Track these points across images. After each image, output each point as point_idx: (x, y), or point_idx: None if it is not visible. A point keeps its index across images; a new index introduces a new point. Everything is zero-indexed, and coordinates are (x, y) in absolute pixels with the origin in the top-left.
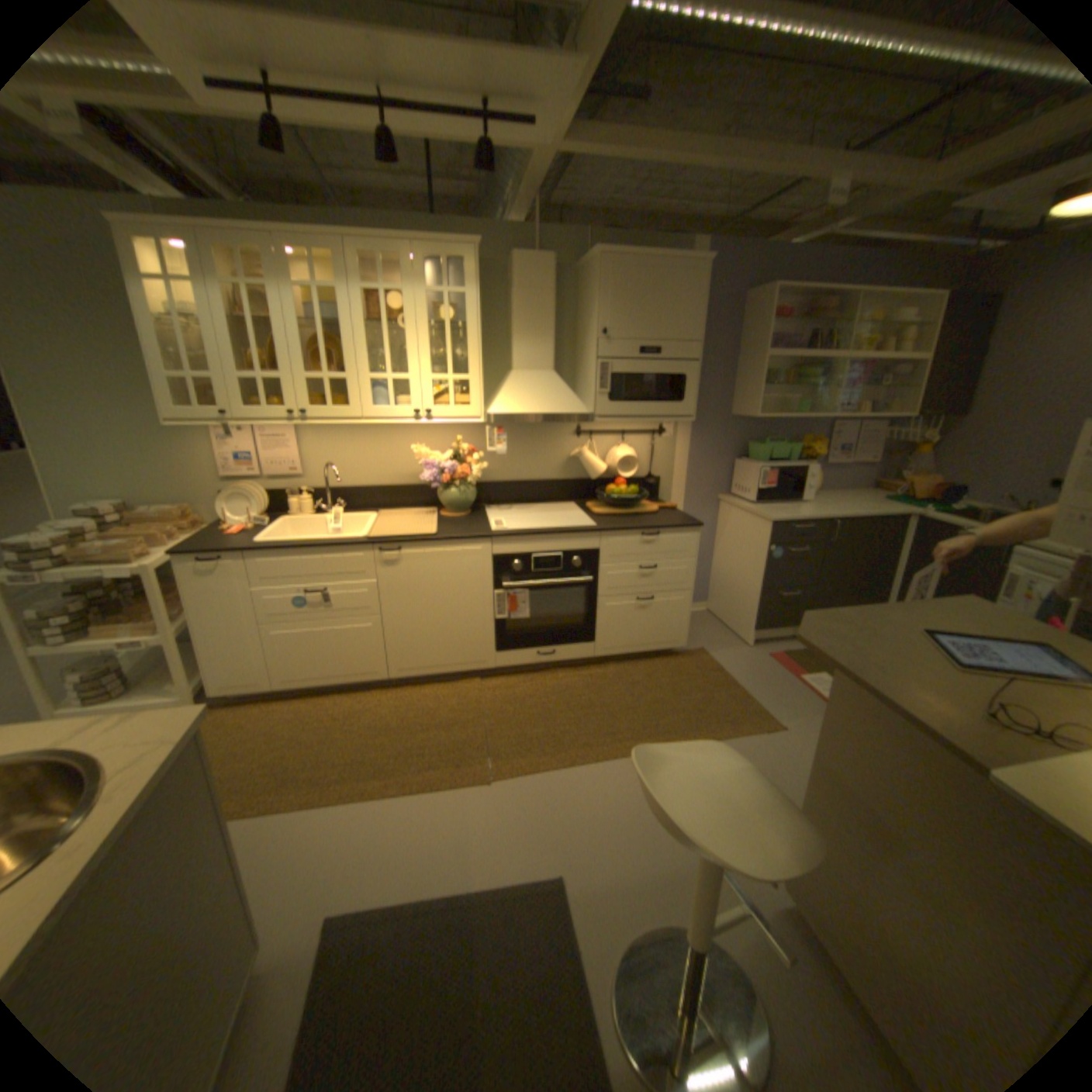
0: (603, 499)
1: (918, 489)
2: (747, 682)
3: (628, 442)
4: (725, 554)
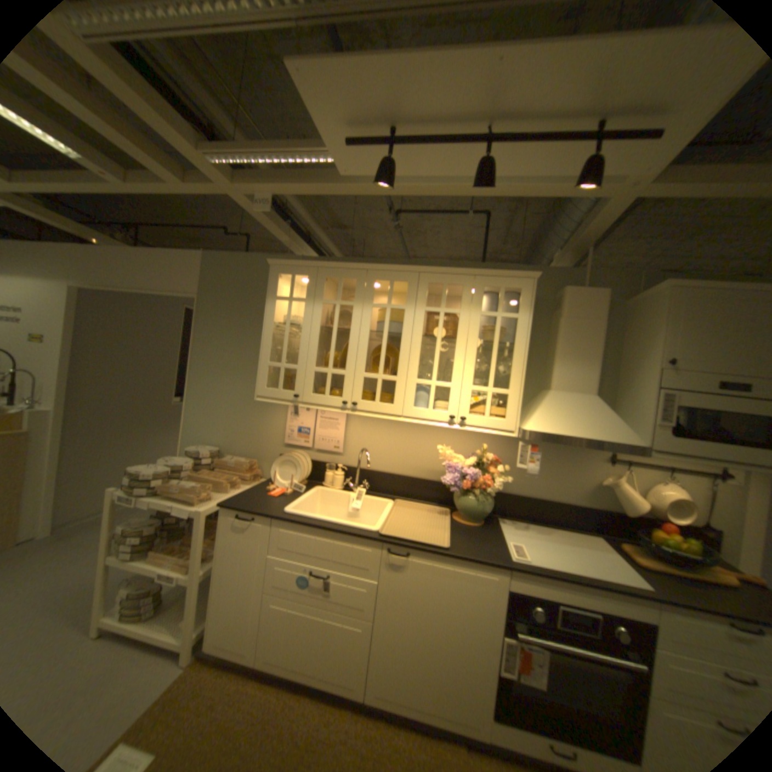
0: (648, 547)
1: None
2: None
3: (680, 482)
4: None
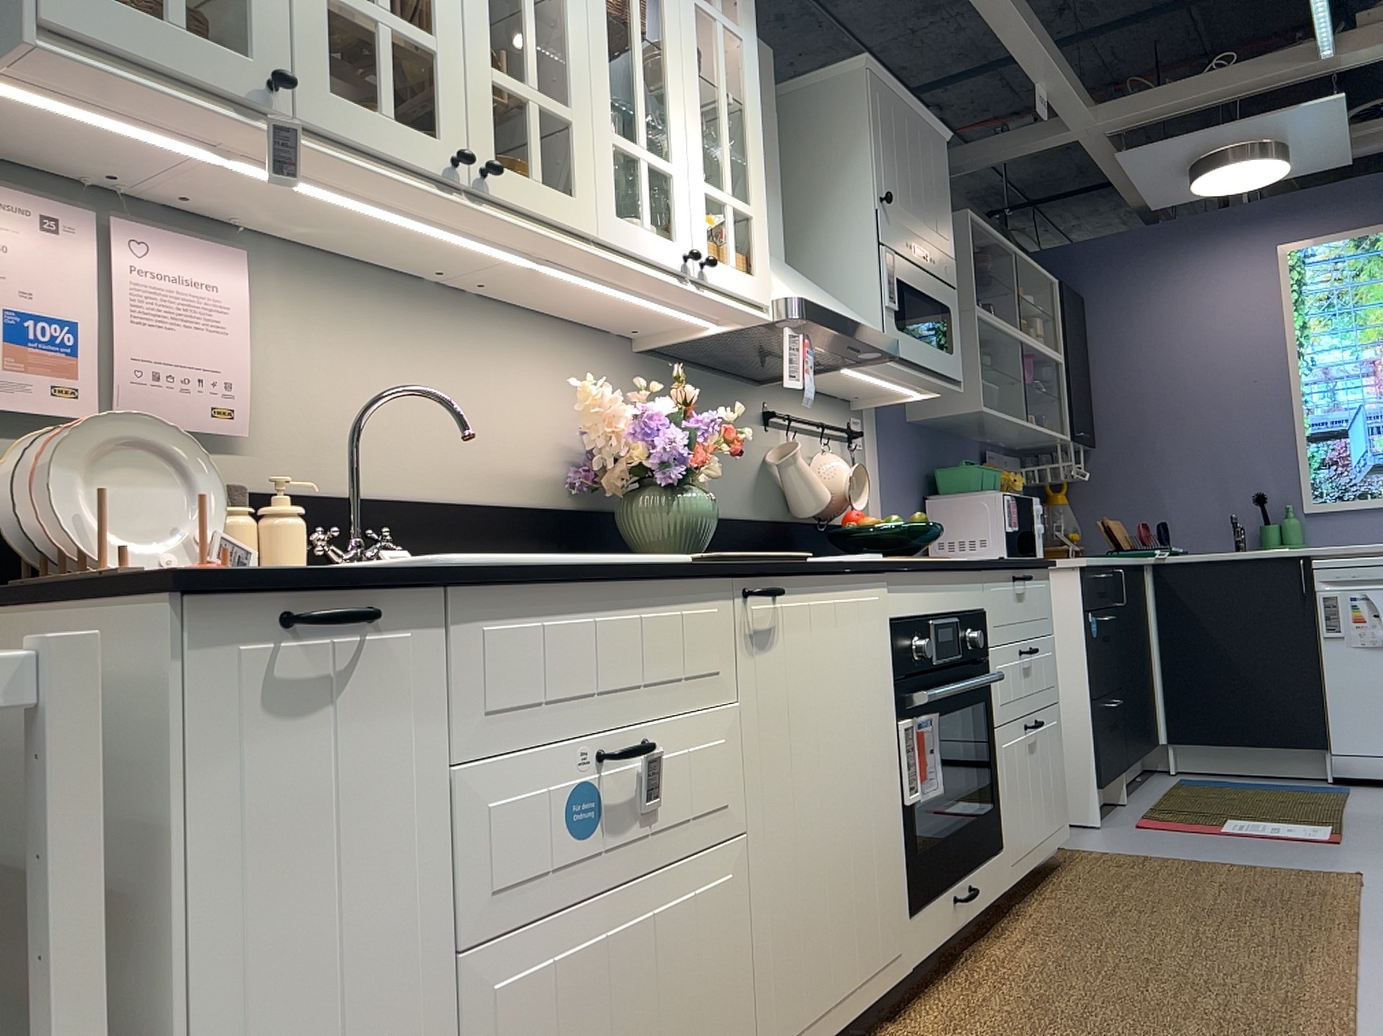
0: (867, 543)
1: None
2: (1198, 855)
3: (834, 446)
4: None
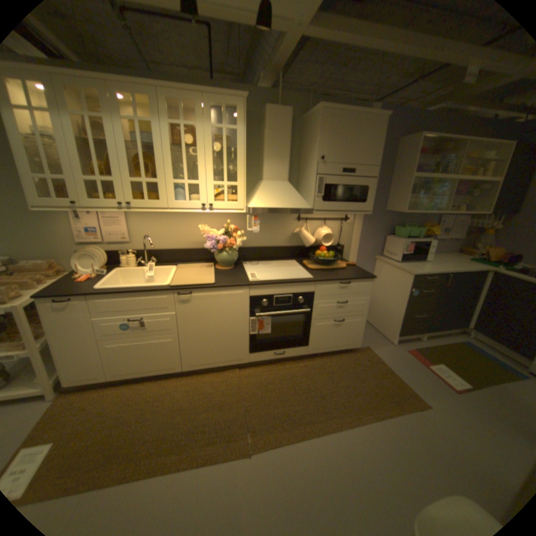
0: (313, 259)
1: (484, 254)
2: (399, 371)
3: (328, 225)
4: (379, 290)
